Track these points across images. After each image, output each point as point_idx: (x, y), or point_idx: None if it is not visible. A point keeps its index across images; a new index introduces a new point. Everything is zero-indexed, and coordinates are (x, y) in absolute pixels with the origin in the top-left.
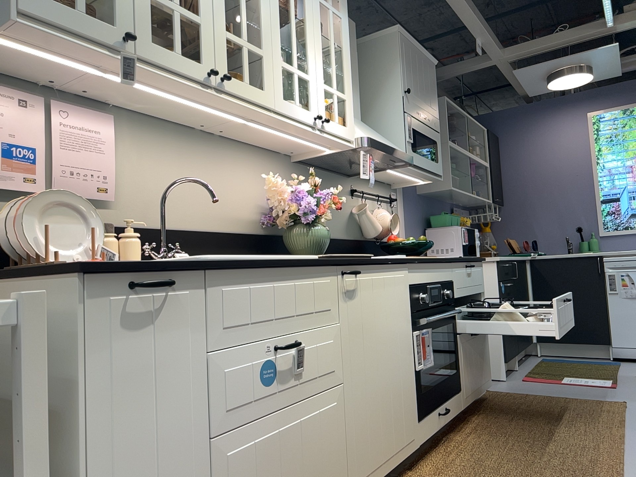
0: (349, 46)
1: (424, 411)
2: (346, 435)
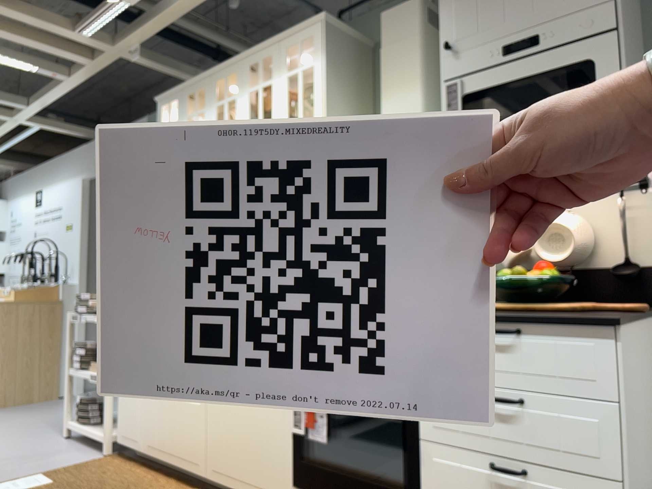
0: (323, 85)
1: (305, 485)
2: (205, 430)
